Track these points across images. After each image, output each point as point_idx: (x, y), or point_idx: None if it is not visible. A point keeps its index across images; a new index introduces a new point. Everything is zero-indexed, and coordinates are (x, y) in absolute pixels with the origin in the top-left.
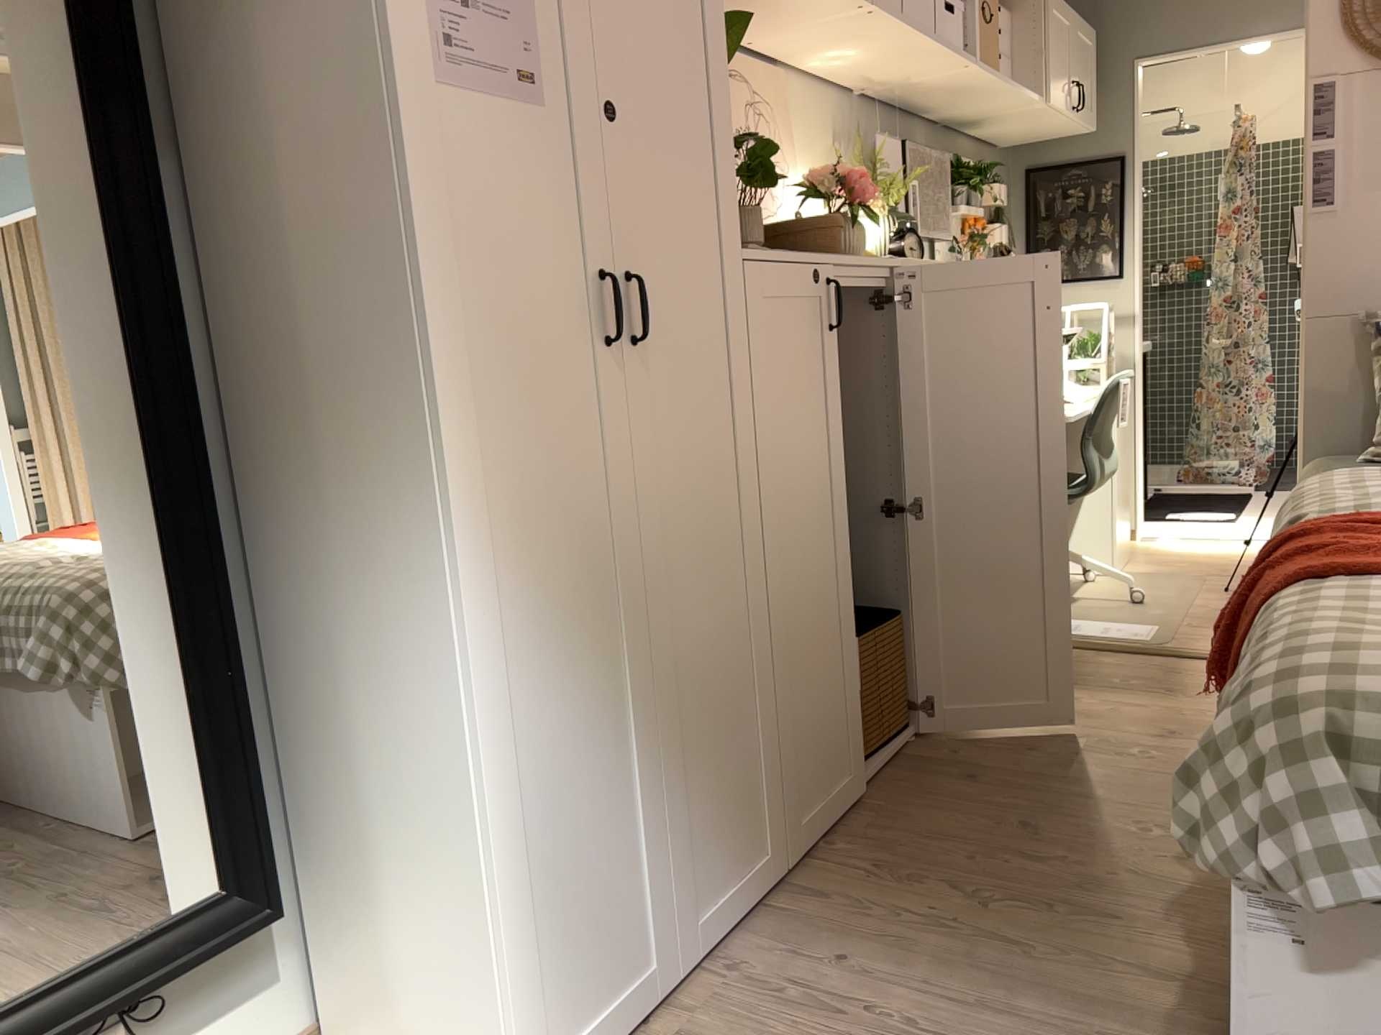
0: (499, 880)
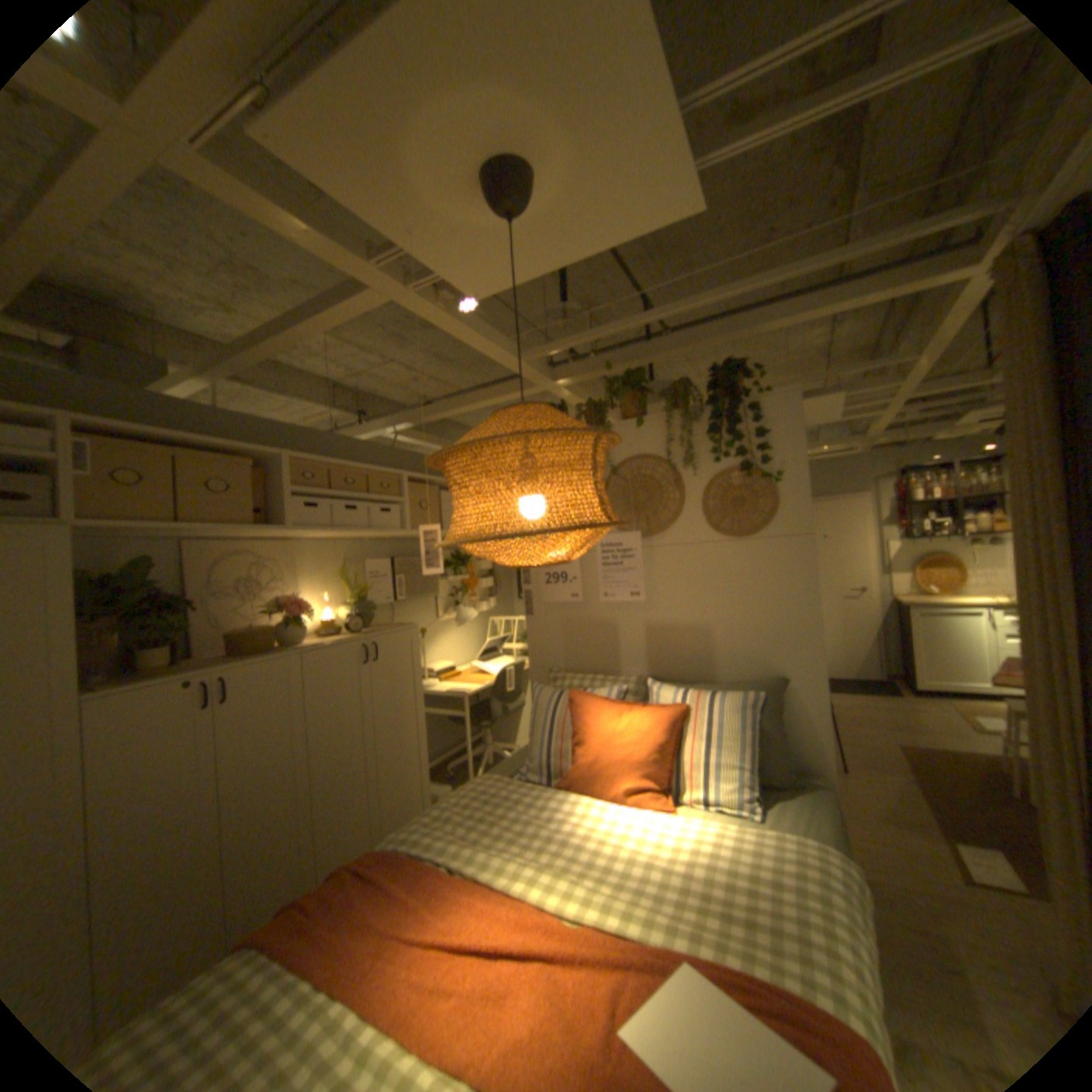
0: None
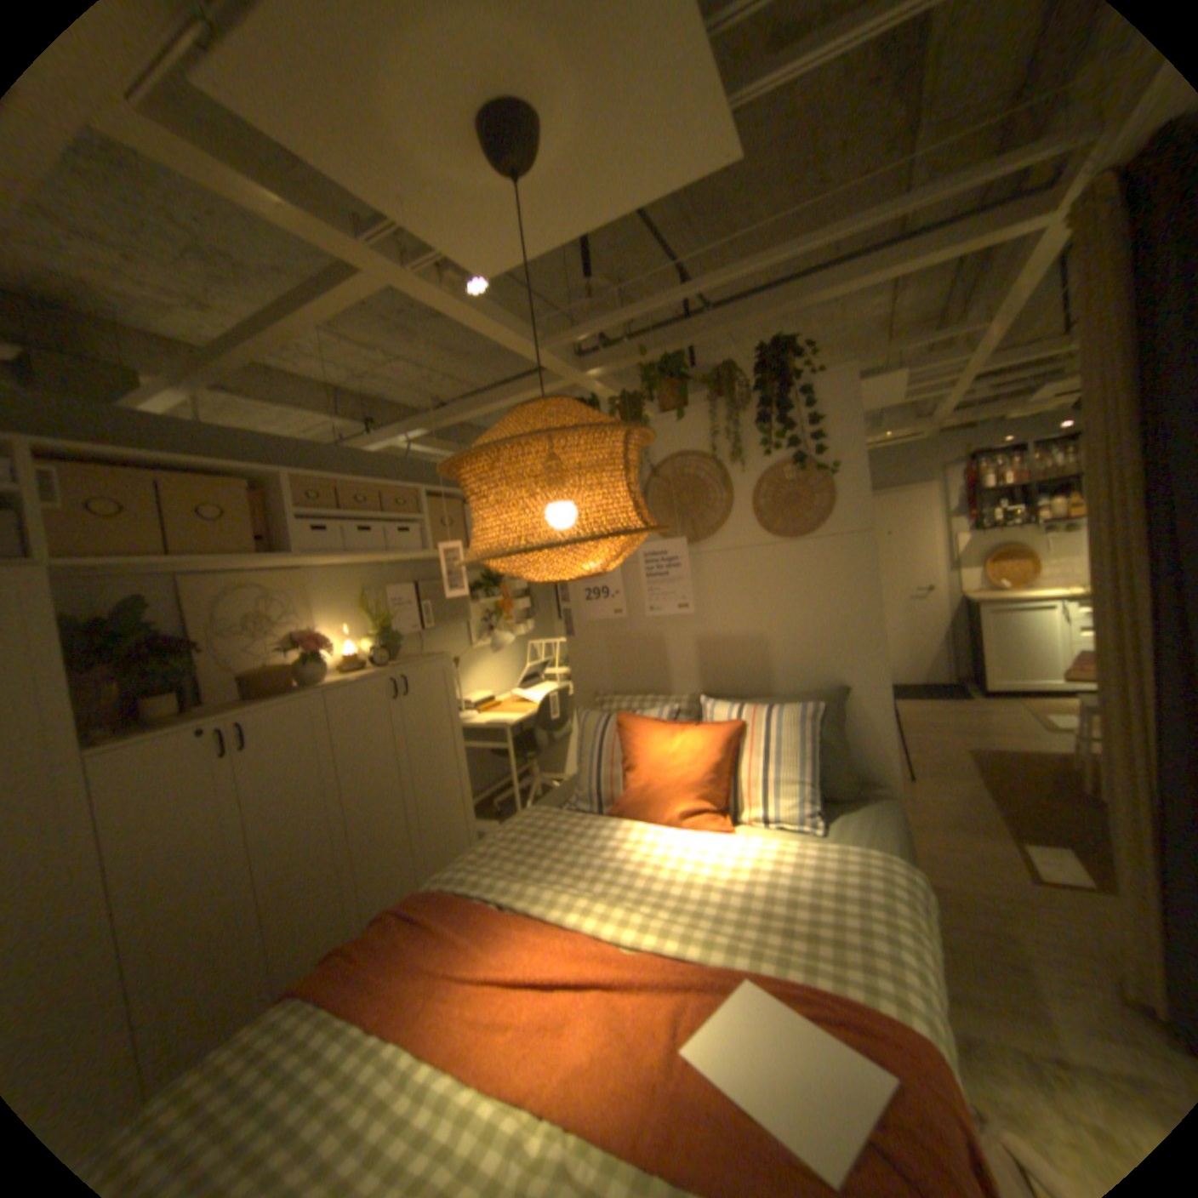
0: None
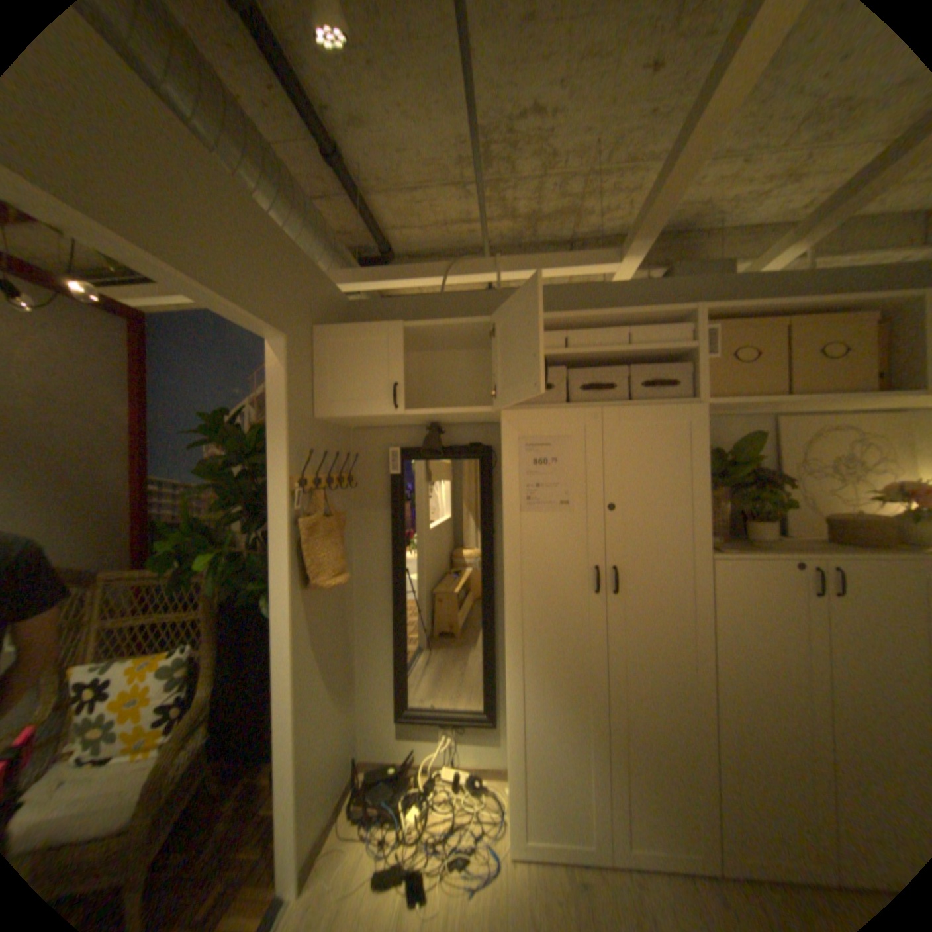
0: (515, 763)
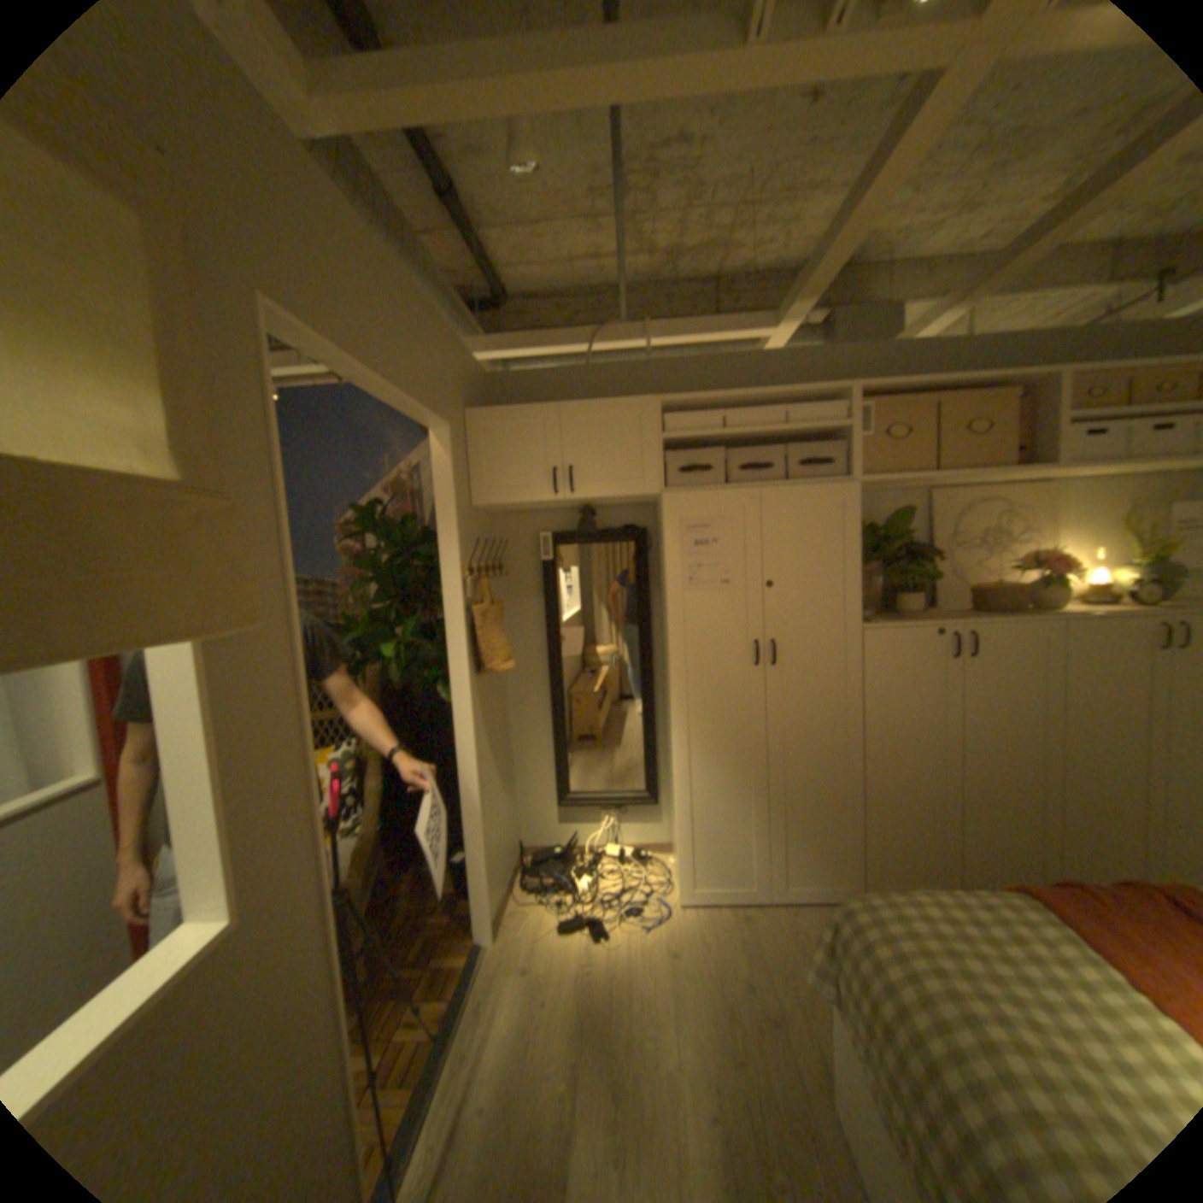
0: (682, 823)
